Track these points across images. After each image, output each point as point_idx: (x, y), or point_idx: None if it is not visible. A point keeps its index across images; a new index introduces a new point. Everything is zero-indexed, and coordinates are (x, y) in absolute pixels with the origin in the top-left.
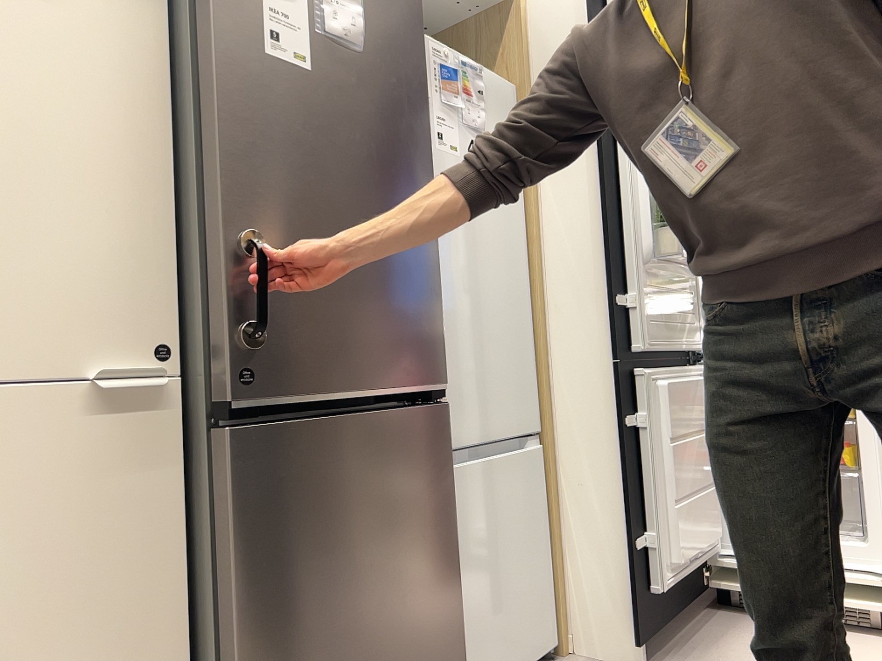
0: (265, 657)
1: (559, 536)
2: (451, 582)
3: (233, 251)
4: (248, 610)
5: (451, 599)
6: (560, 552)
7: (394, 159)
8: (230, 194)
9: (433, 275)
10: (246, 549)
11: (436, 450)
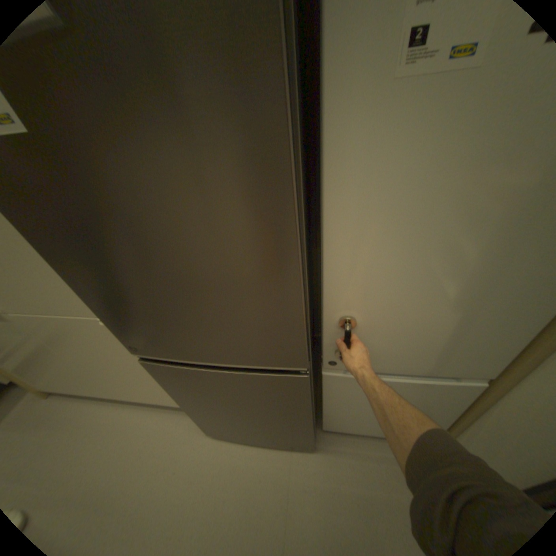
0: (190, 409)
1: (468, 421)
2: (302, 424)
3: (88, 300)
4: (177, 400)
5: (303, 427)
6: (463, 426)
7: (201, 200)
8: (61, 269)
9: (290, 307)
10: (167, 389)
11: (290, 391)
